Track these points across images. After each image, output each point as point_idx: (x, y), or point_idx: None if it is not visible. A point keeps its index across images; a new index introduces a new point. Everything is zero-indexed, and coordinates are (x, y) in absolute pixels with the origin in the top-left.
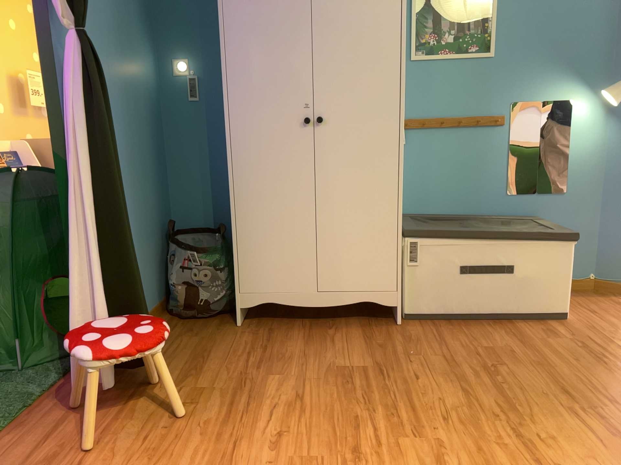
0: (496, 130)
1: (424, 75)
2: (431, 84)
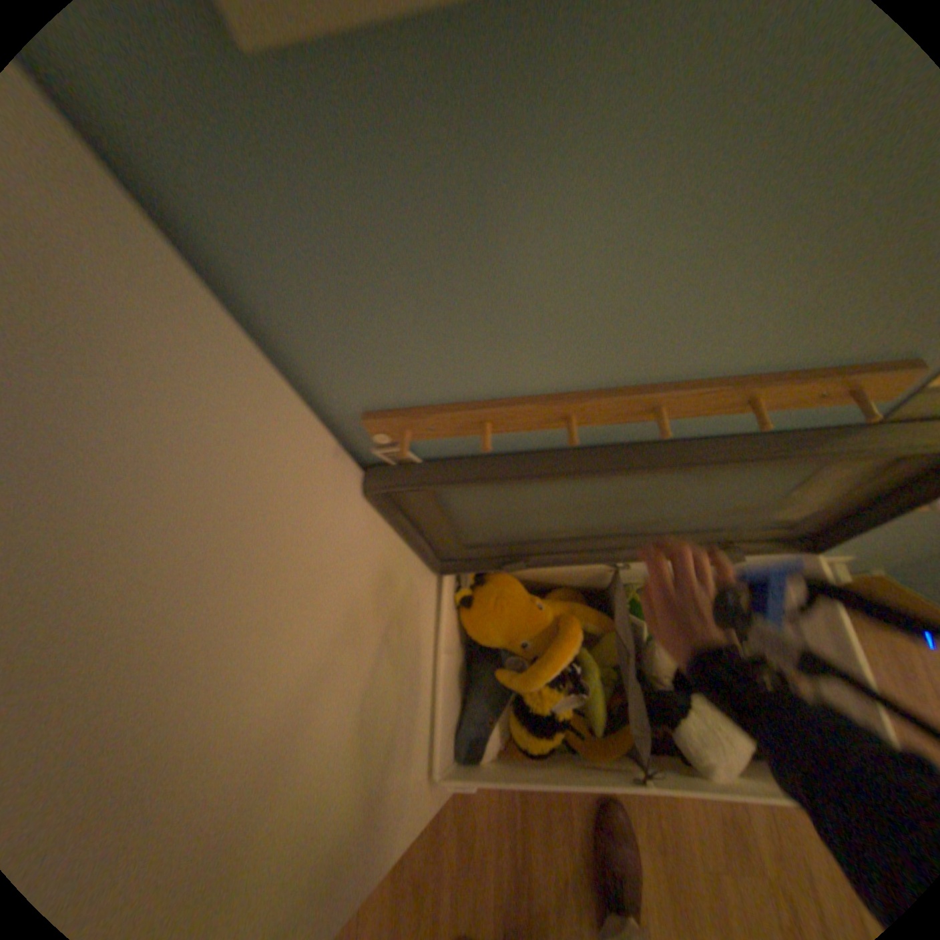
0: (835, 407)
1: (436, 176)
2: (501, 242)
